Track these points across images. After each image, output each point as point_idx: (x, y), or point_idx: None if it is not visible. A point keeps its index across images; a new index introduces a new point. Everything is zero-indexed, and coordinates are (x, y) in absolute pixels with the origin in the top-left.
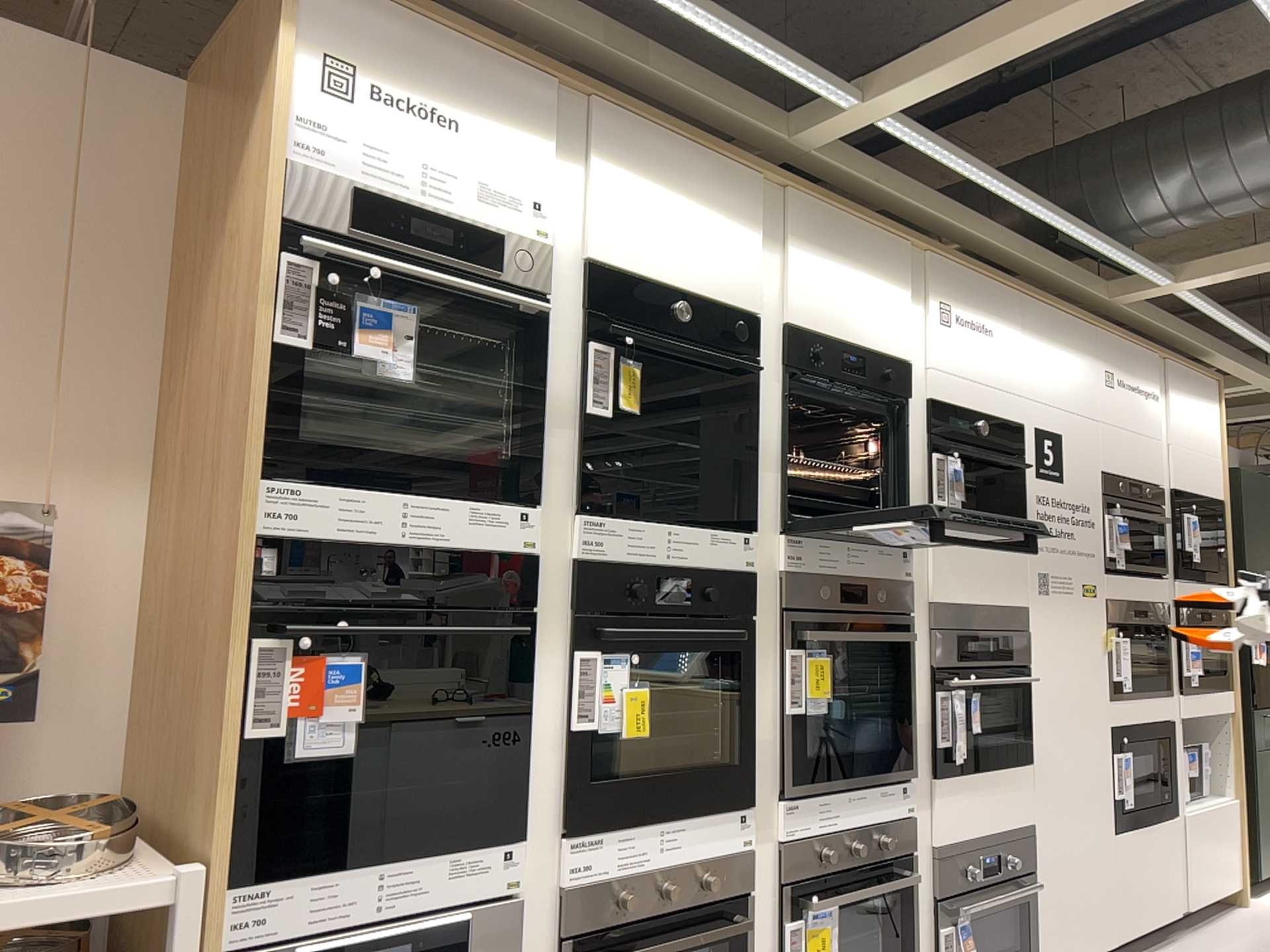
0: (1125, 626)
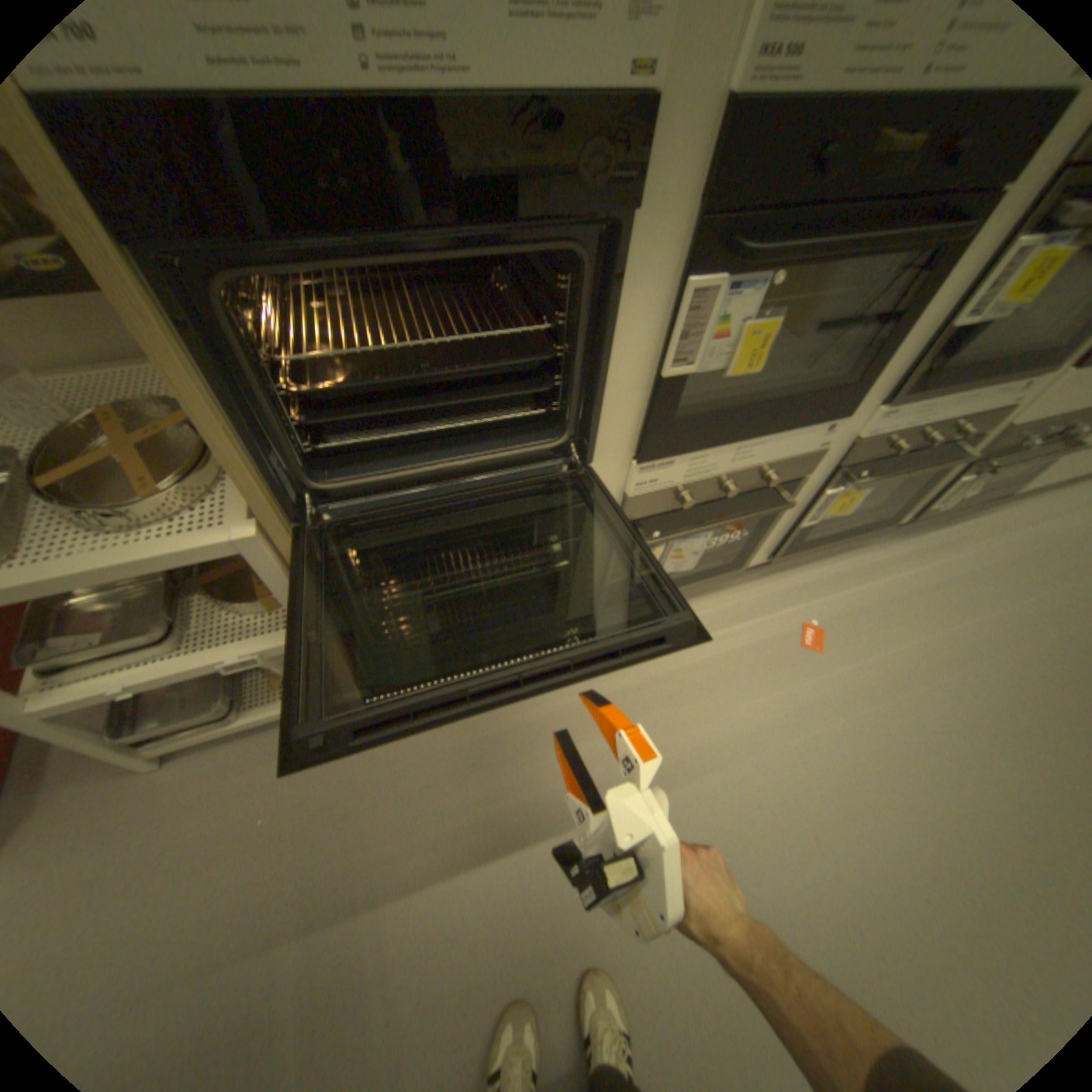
0: None
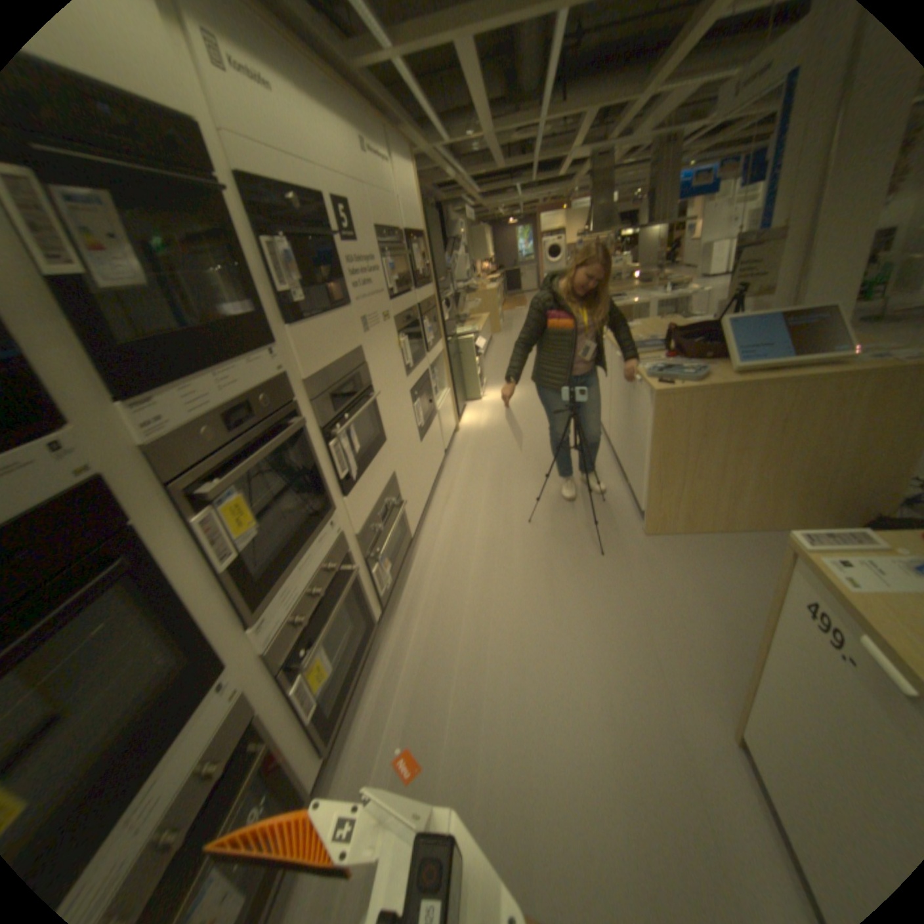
0: (411, 330)
